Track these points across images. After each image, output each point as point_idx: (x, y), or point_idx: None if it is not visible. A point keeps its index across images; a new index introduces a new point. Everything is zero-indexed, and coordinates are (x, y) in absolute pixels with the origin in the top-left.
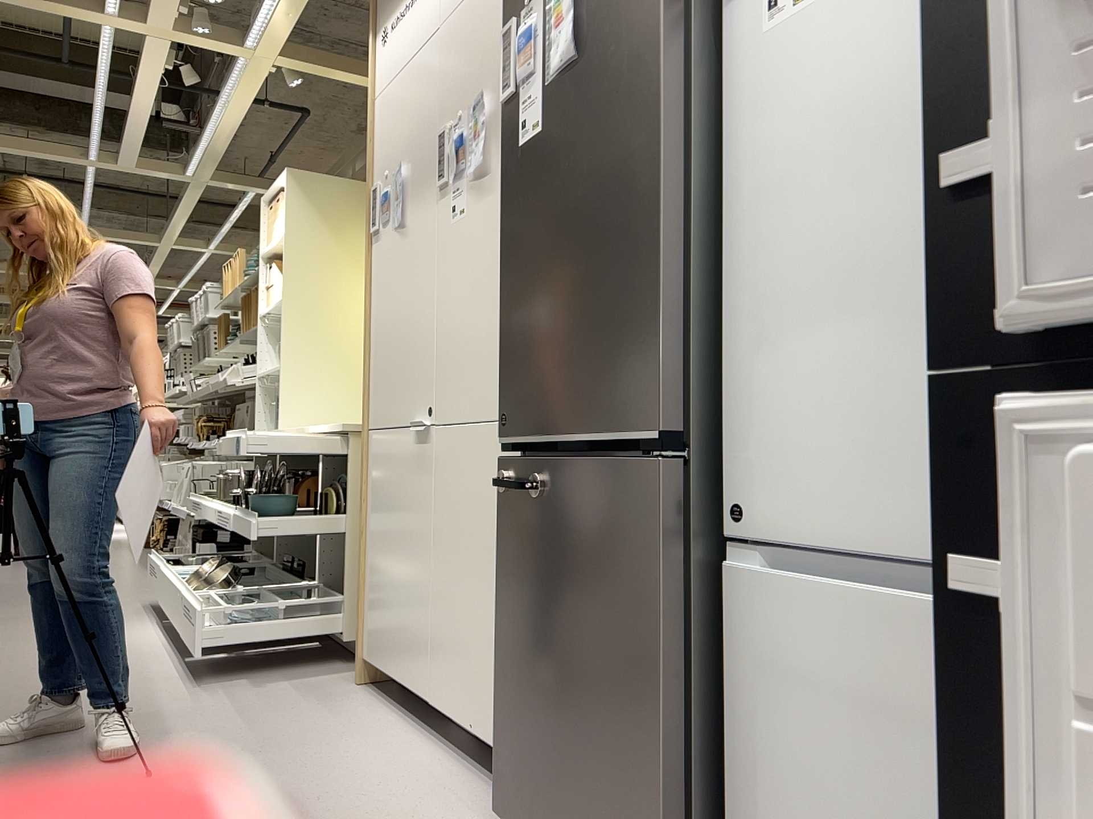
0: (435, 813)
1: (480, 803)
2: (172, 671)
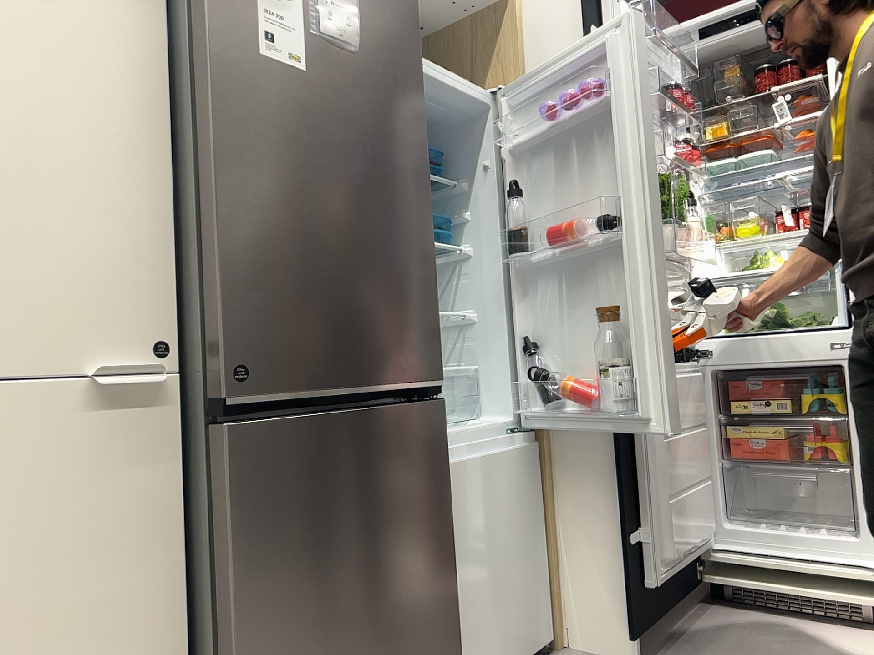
0: None
1: None
2: None
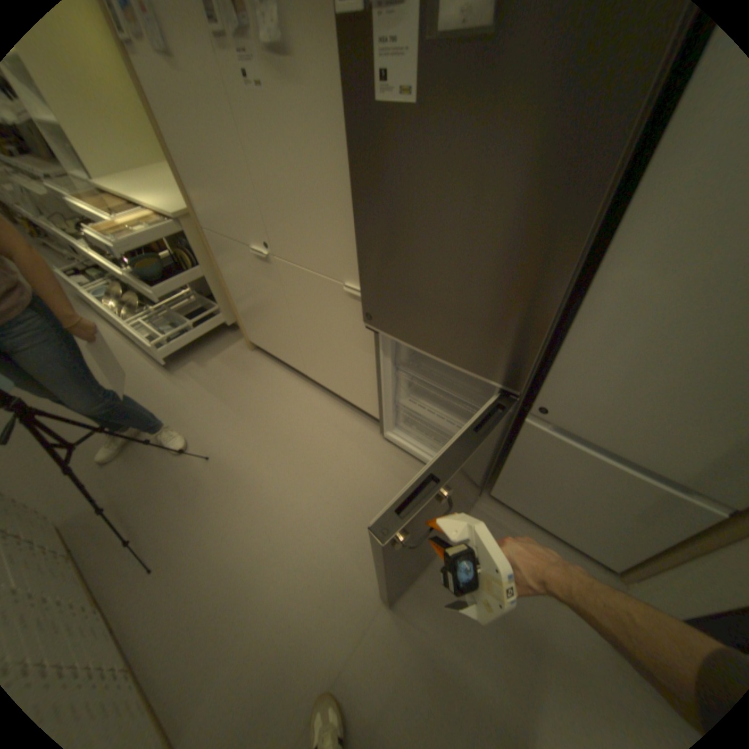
0: (345, 439)
1: (358, 426)
2: (147, 365)
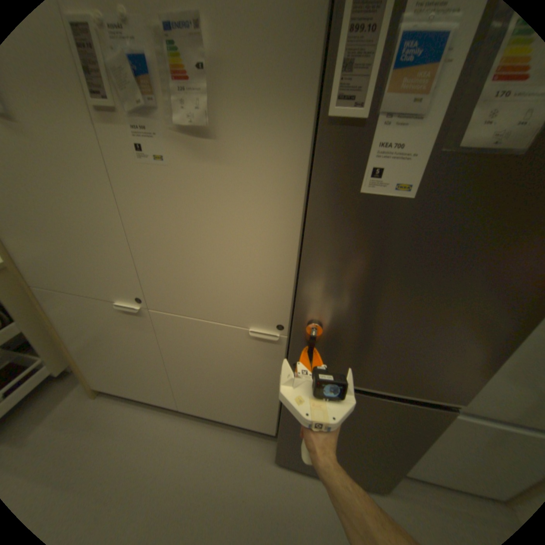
0: (242, 473)
1: (249, 449)
2: None
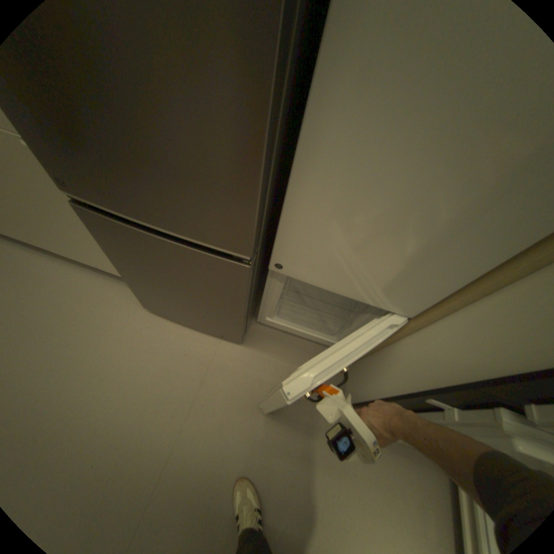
0: (113, 311)
1: (126, 295)
2: None
